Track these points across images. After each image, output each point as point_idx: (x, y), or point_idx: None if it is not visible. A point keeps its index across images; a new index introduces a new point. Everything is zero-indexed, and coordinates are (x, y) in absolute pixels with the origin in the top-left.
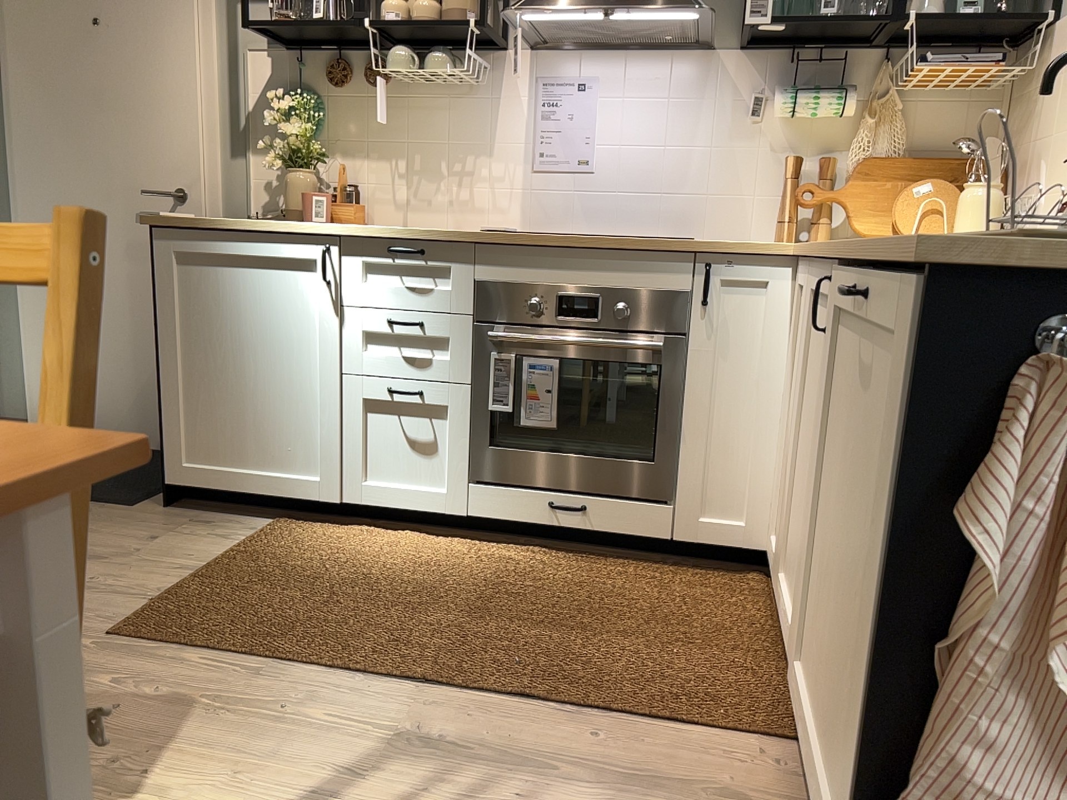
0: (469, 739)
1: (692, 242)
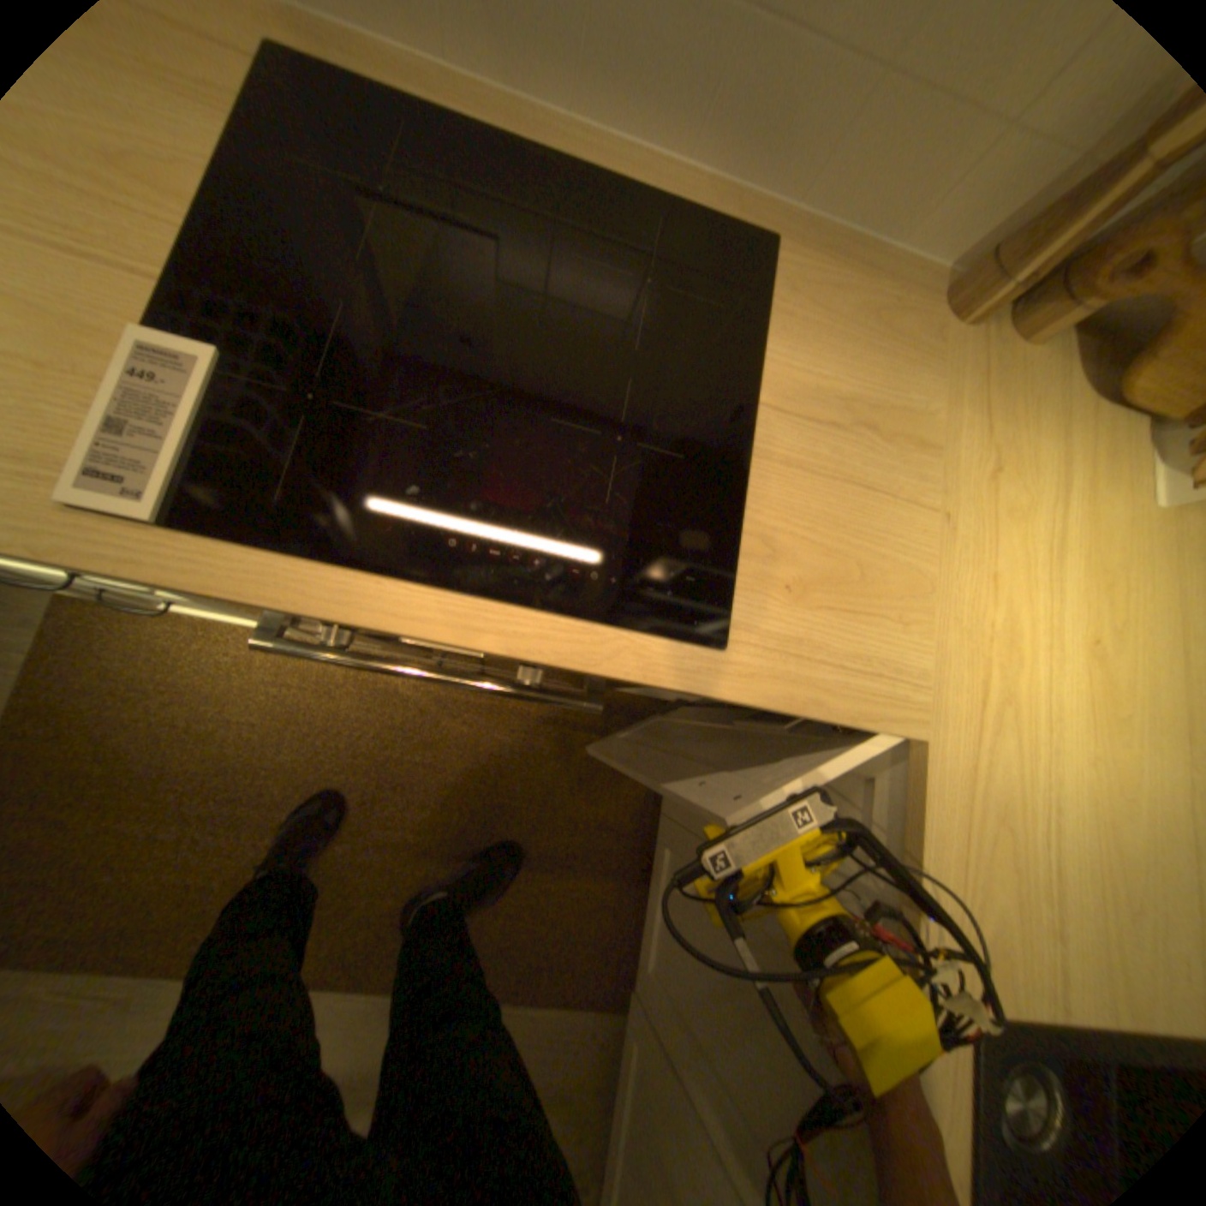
0: (353, 1060)
1: (715, 690)
